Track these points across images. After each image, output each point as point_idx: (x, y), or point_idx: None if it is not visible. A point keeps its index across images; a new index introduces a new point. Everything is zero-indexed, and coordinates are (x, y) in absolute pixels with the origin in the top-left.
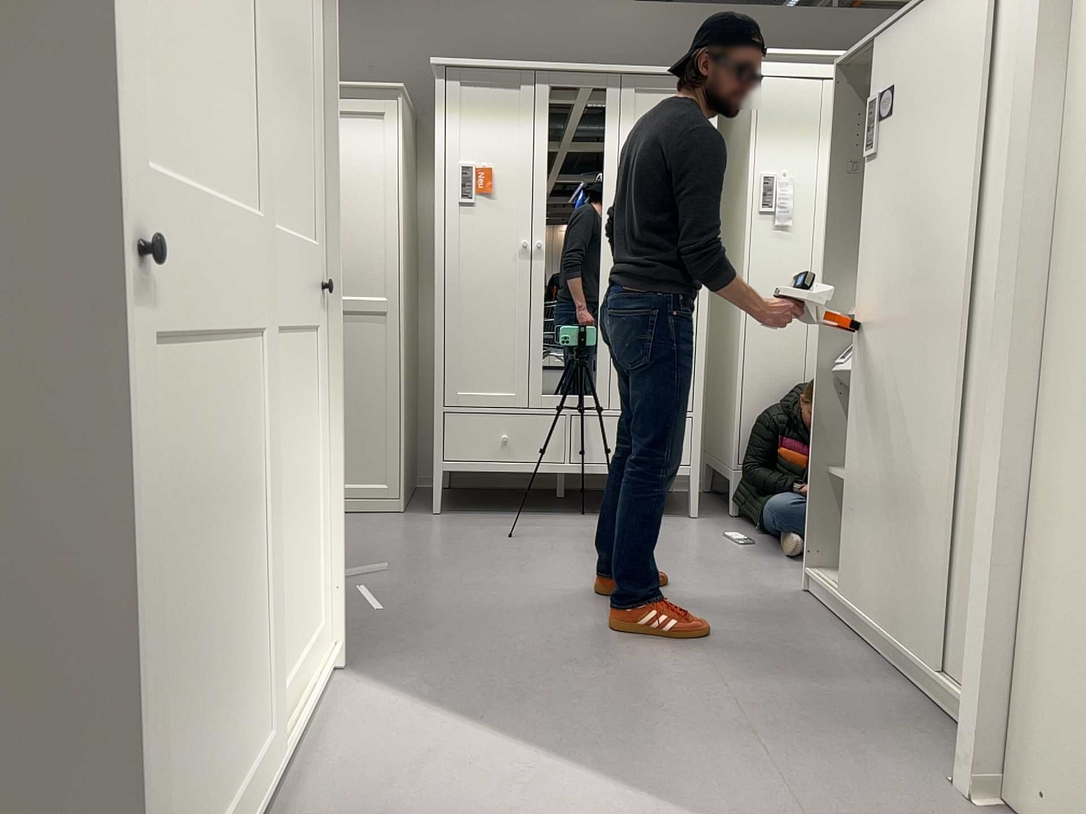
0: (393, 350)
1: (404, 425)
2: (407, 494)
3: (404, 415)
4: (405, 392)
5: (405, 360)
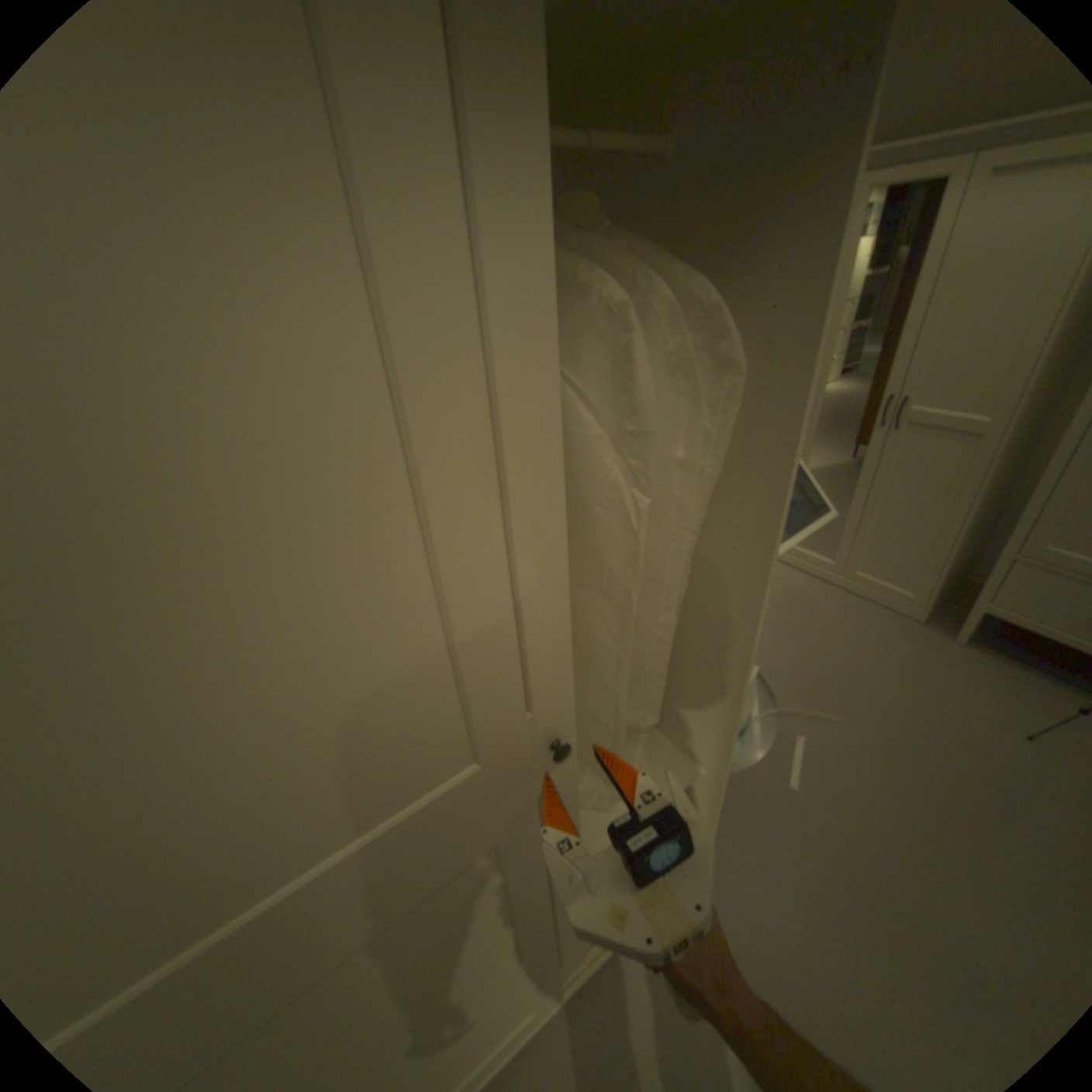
0: (974, 478)
1: (959, 550)
2: (941, 602)
3: (964, 541)
4: (975, 518)
5: (990, 486)
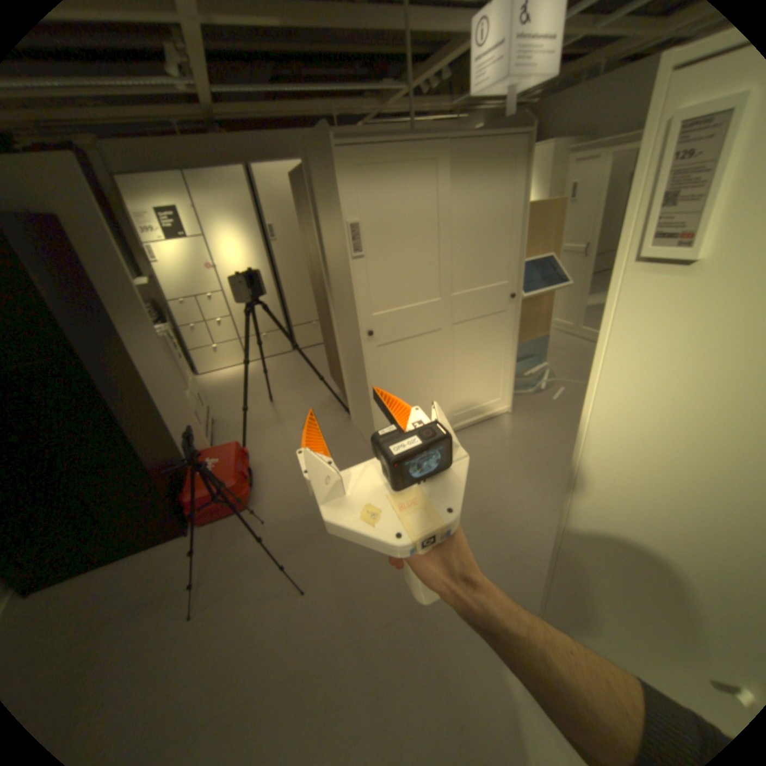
0: None
1: None
2: None
3: None
4: None
5: None
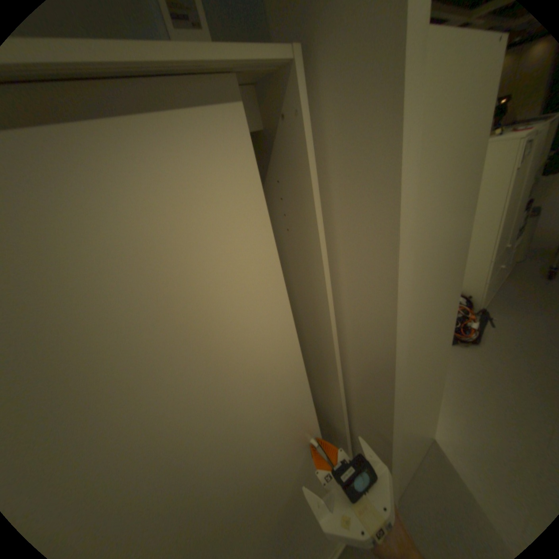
0: None
1: None
2: None
3: None
4: None
5: None
